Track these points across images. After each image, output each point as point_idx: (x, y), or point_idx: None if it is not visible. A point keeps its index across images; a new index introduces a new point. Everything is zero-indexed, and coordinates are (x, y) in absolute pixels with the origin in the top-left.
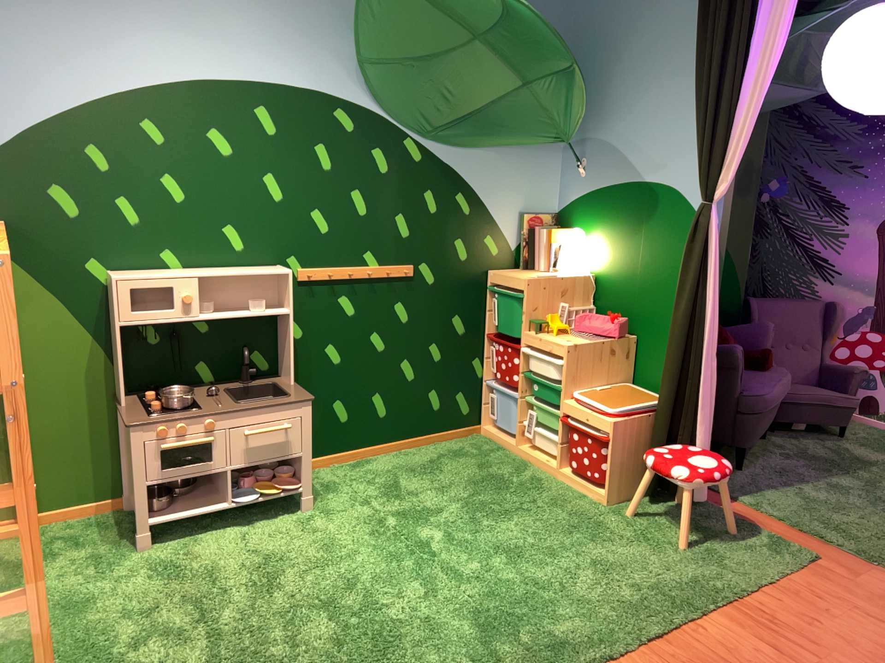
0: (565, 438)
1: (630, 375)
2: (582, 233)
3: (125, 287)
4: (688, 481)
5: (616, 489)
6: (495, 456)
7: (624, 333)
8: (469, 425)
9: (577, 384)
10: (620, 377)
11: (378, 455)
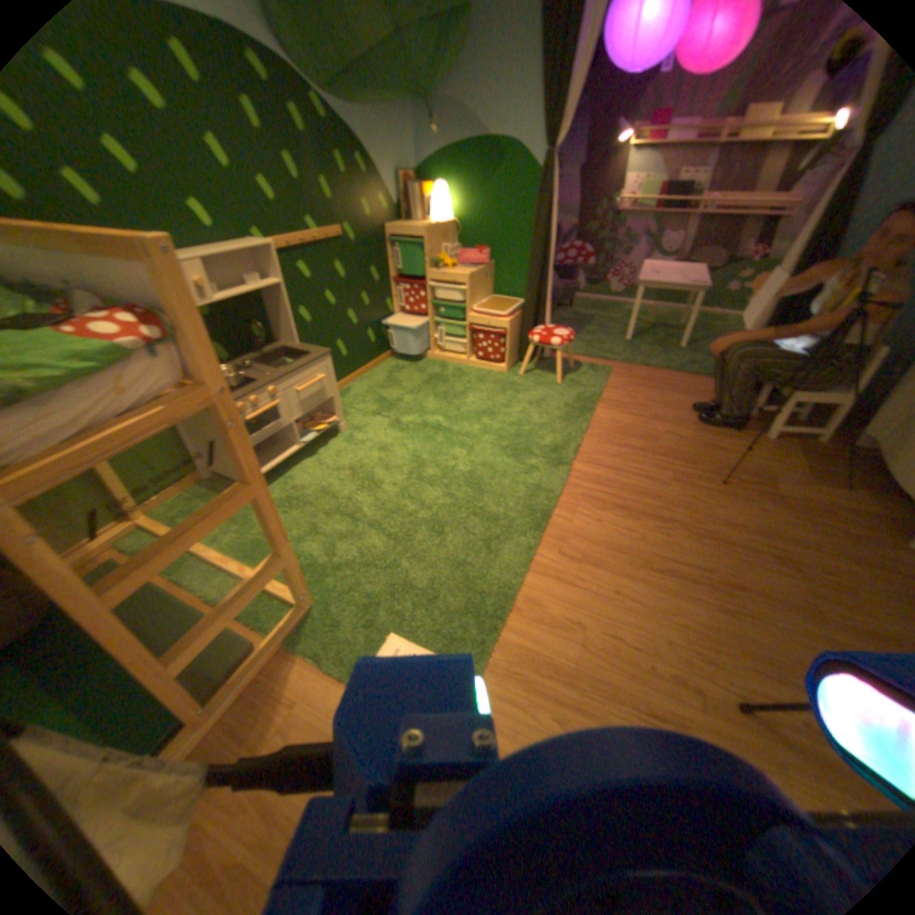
0: (469, 339)
1: (490, 289)
2: (439, 182)
3: None
4: (560, 346)
5: (506, 363)
6: (419, 363)
7: (485, 260)
8: (388, 348)
9: (470, 300)
10: (486, 291)
11: (347, 384)
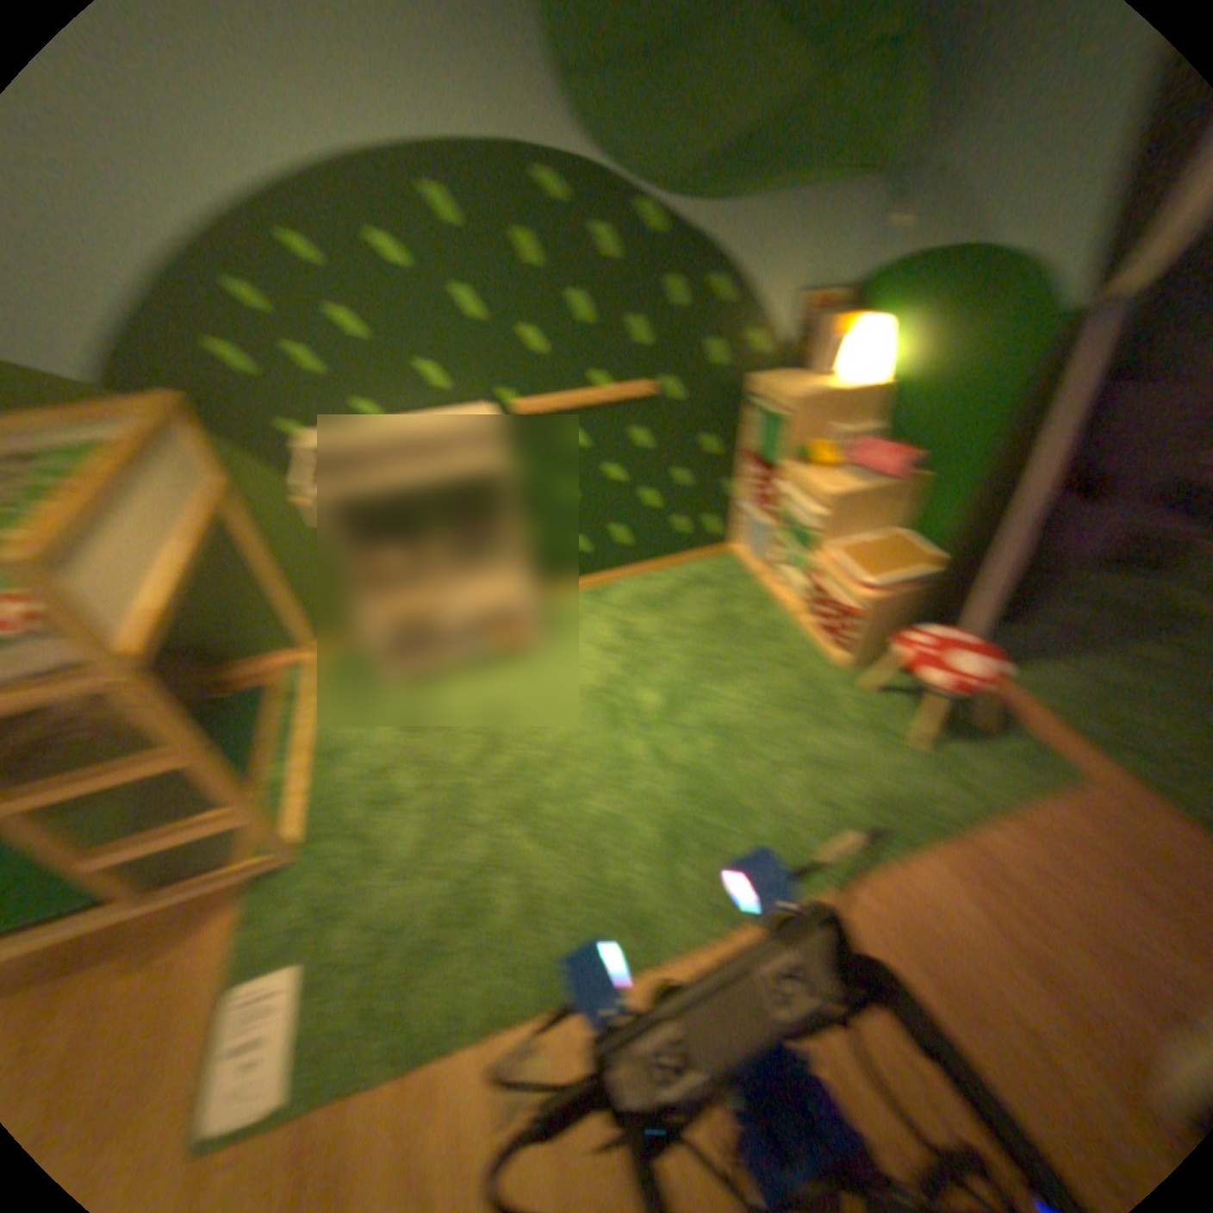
0: (811, 594)
1: (910, 519)
2: (886, 318)
3: (300, 456)
4: (947, 696)
5: (859, 661)
6: (735, 590)
7: (914, 471)
8: (715, 547)
9: (836, 536)
10: (896, 523)
11: (616, 583)
